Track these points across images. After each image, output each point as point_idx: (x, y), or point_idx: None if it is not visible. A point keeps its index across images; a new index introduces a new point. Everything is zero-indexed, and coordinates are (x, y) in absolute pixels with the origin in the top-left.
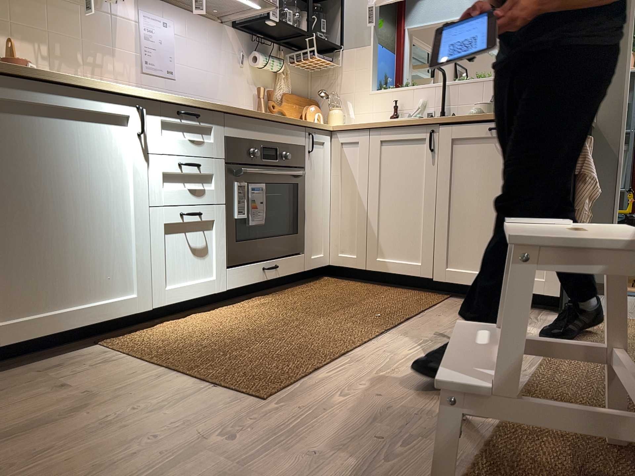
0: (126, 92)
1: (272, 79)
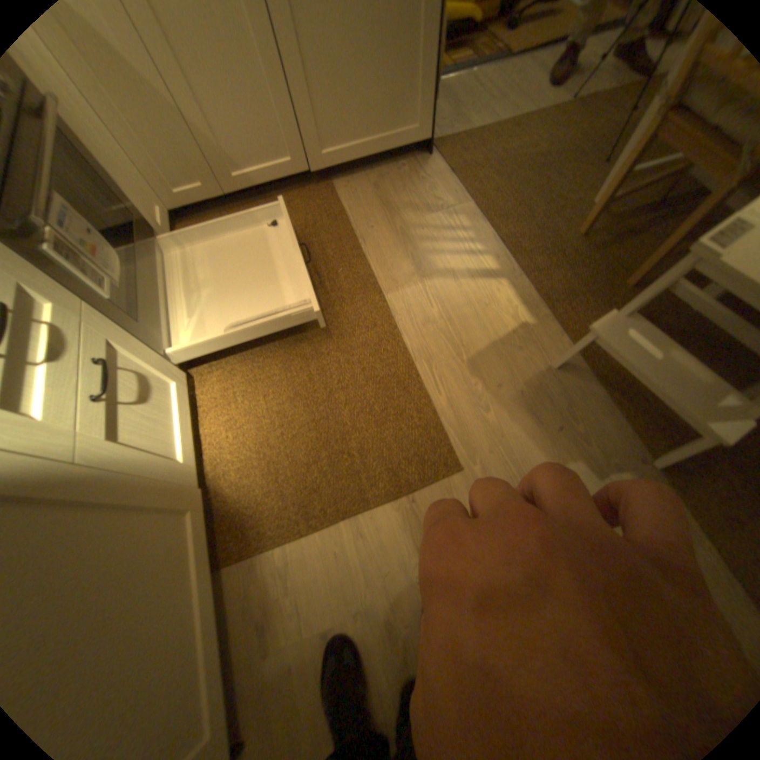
0: None
1: None
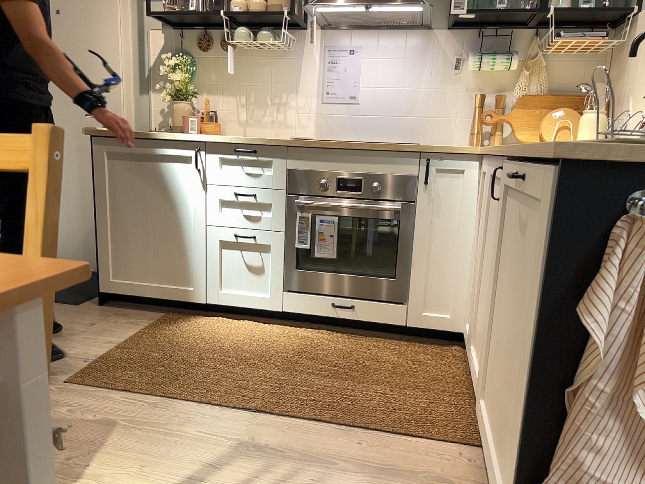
0: (186, 138)
1: (514, 78)
